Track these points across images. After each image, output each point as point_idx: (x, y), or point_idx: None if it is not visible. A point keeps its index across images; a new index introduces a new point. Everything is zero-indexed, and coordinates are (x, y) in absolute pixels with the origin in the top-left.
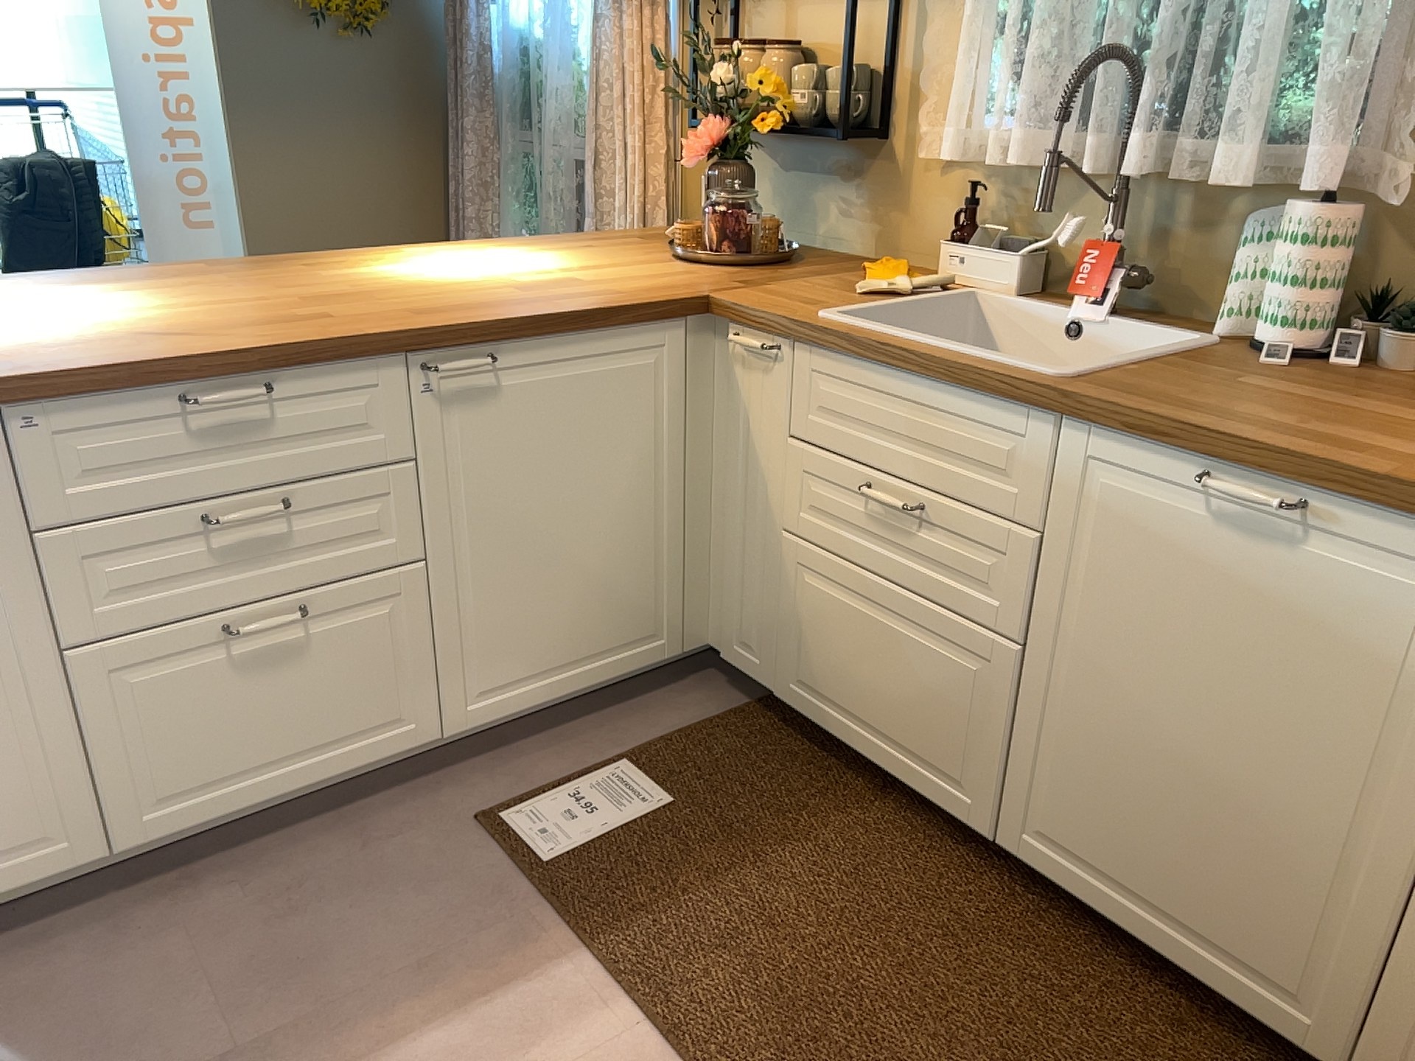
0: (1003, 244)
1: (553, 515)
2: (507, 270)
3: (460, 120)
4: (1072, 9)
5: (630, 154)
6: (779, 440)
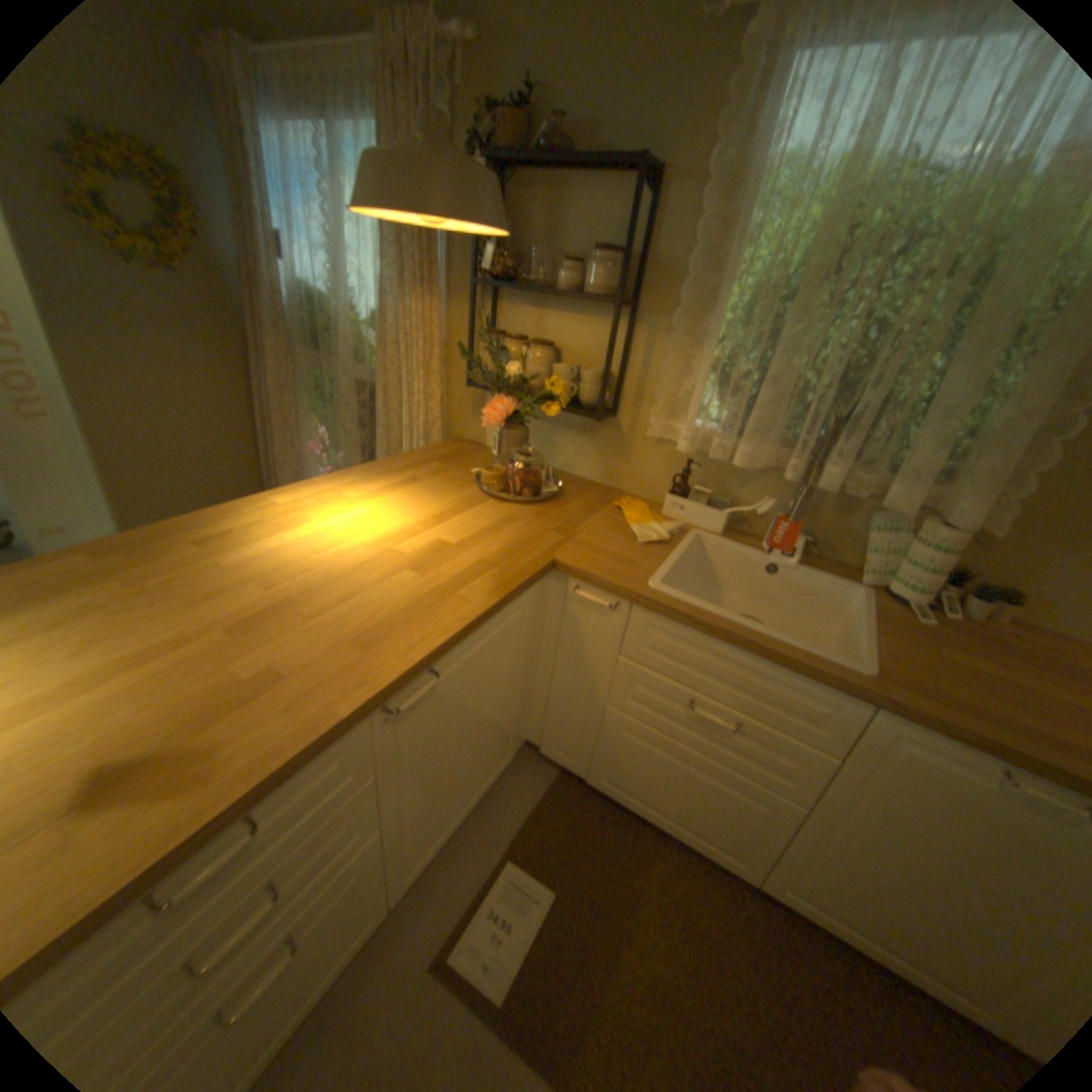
0: (713, 500)
1: (461, 739)
2: (381, 531)
3: (255, 338)
4: (794, 372)
5: (415, 393)
6: (610, 657)
